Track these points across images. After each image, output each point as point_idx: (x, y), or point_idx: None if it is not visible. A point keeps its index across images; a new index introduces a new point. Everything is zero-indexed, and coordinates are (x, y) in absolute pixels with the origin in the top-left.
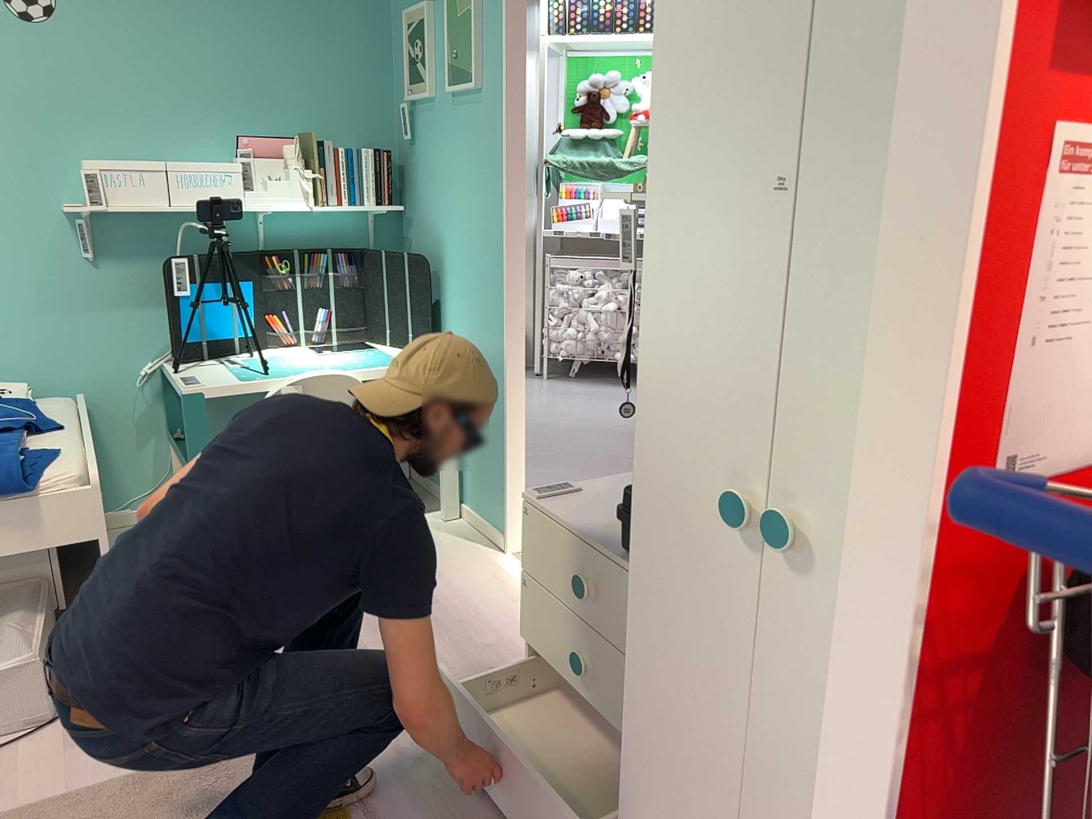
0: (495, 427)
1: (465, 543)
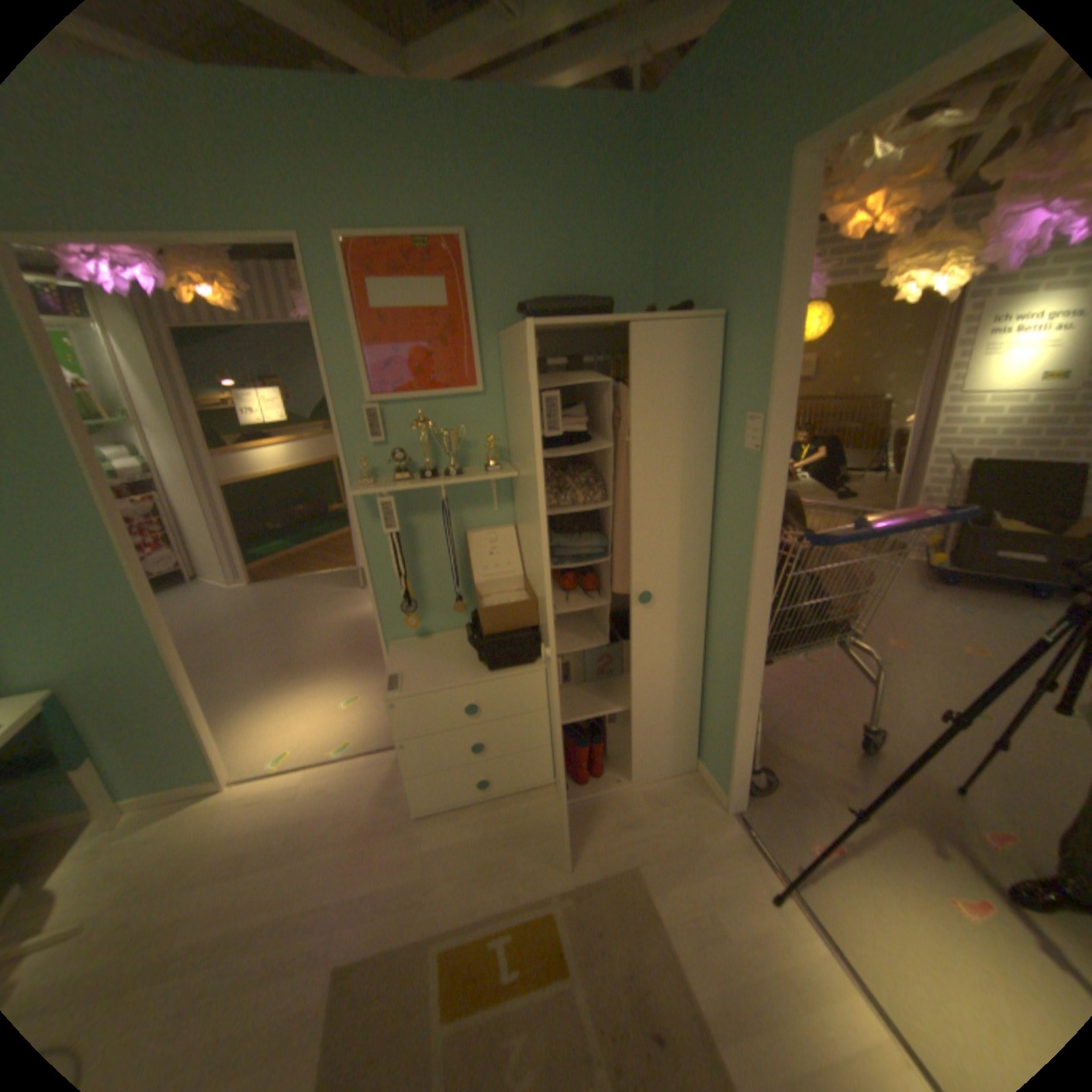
0: (162, 712)
1: (171, 818)
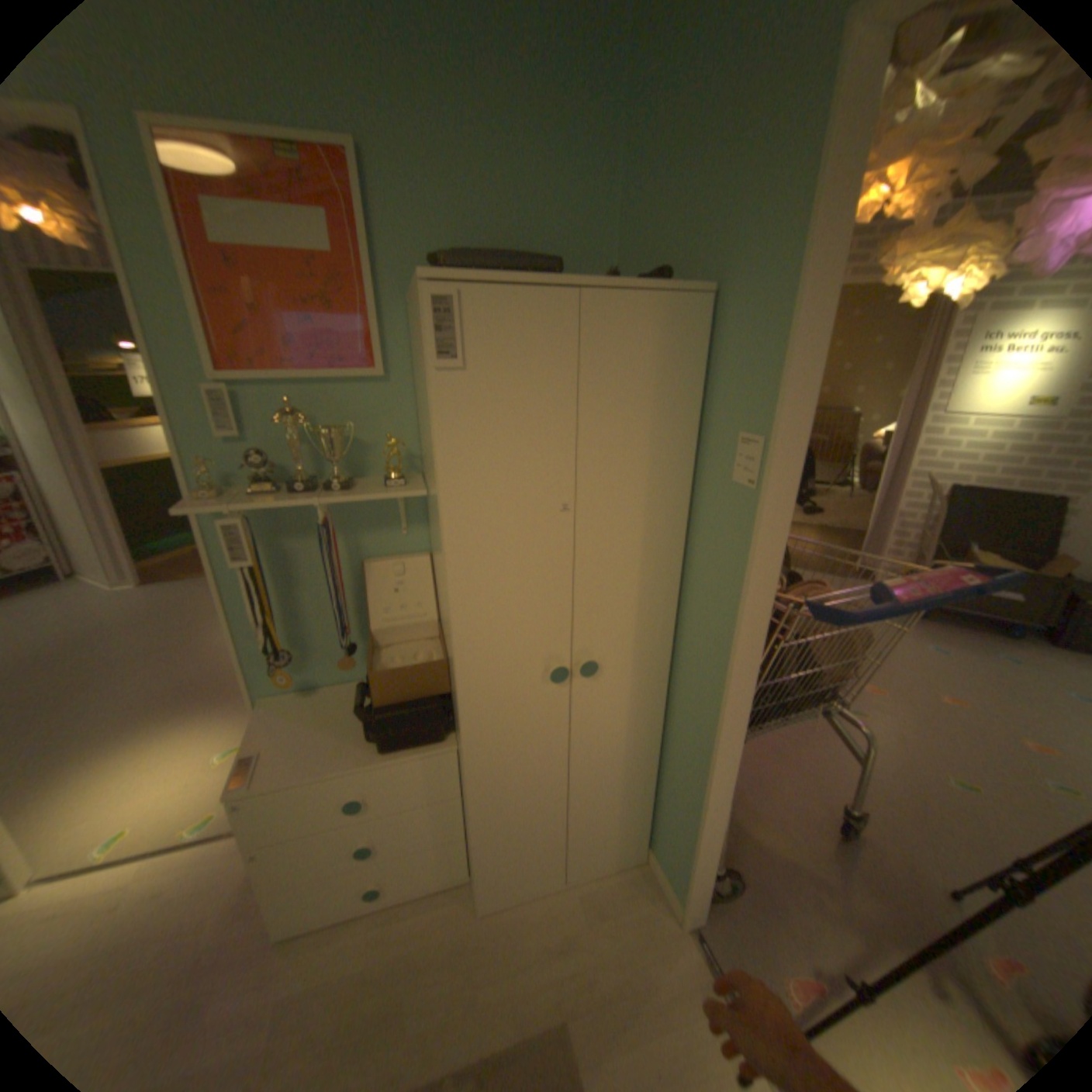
0: None
1: None
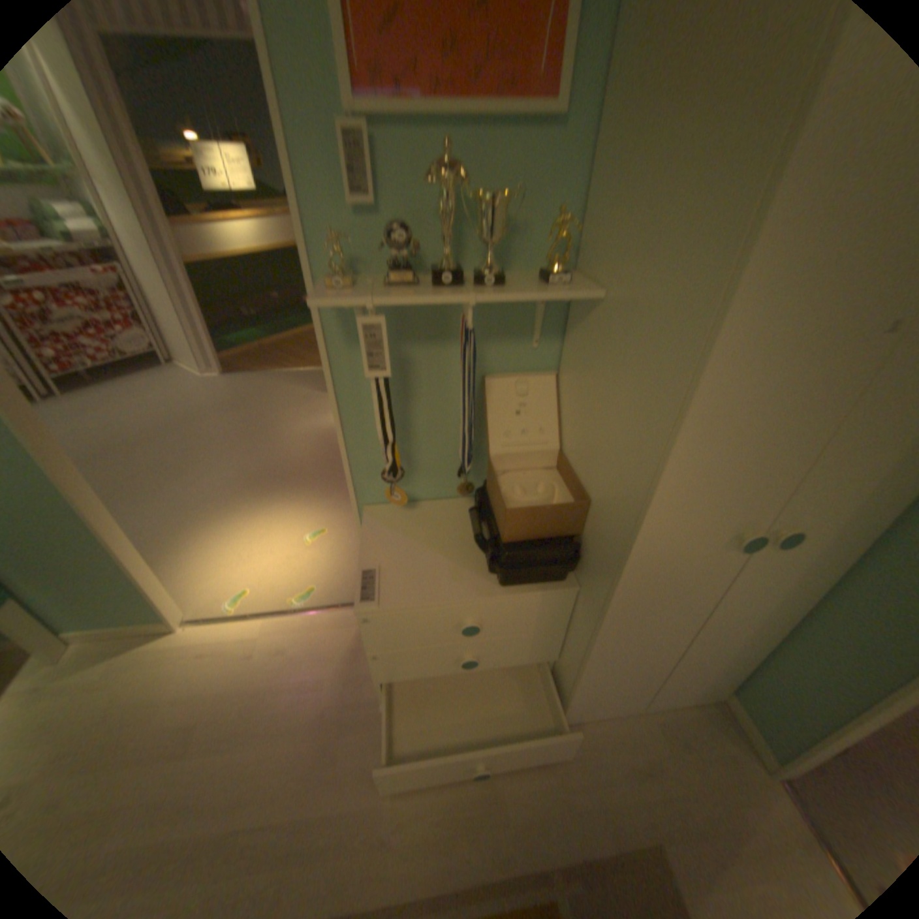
0: (85, 556)
1: (117, 657)
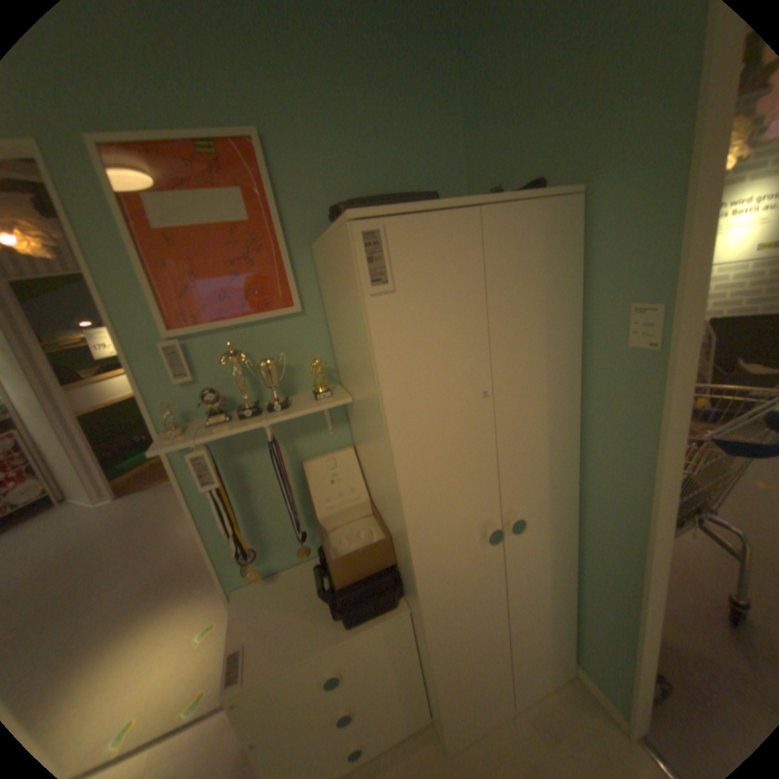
0: None
1: None
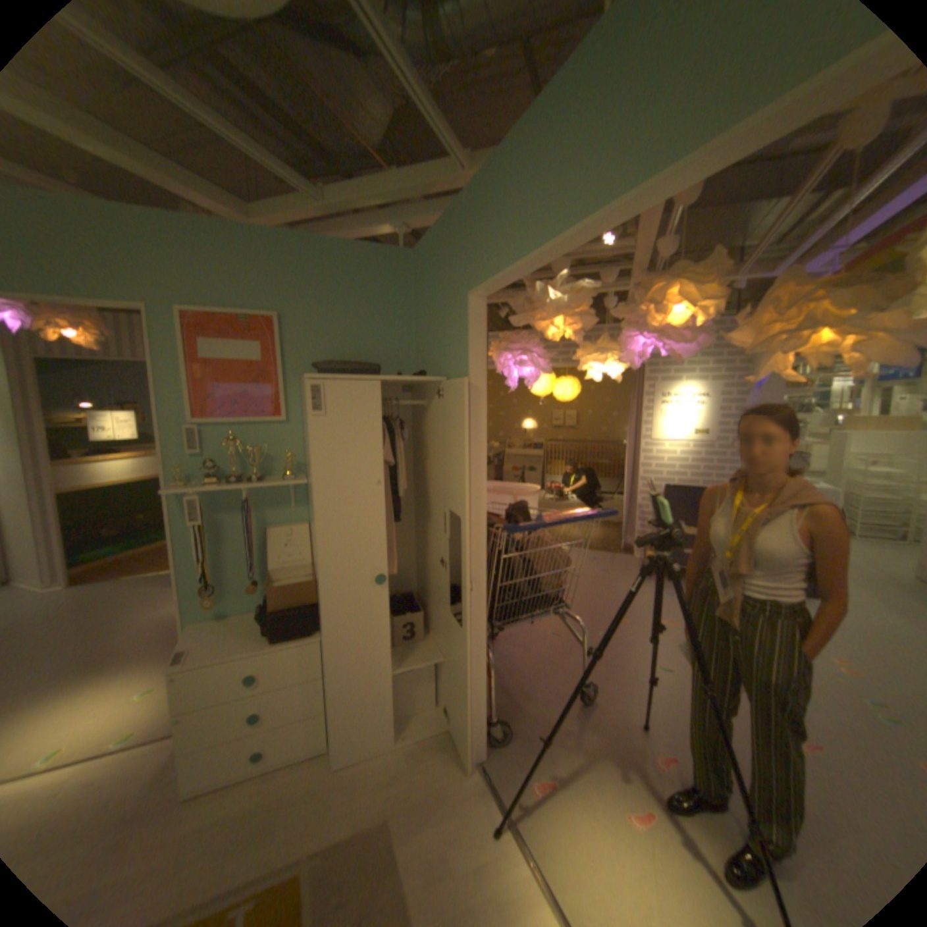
0: None
1: None
